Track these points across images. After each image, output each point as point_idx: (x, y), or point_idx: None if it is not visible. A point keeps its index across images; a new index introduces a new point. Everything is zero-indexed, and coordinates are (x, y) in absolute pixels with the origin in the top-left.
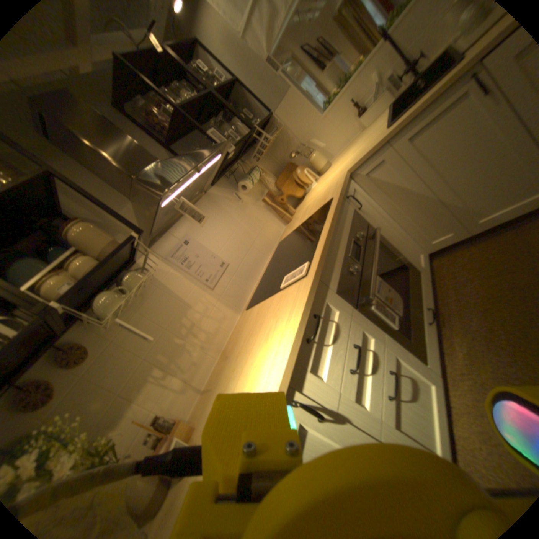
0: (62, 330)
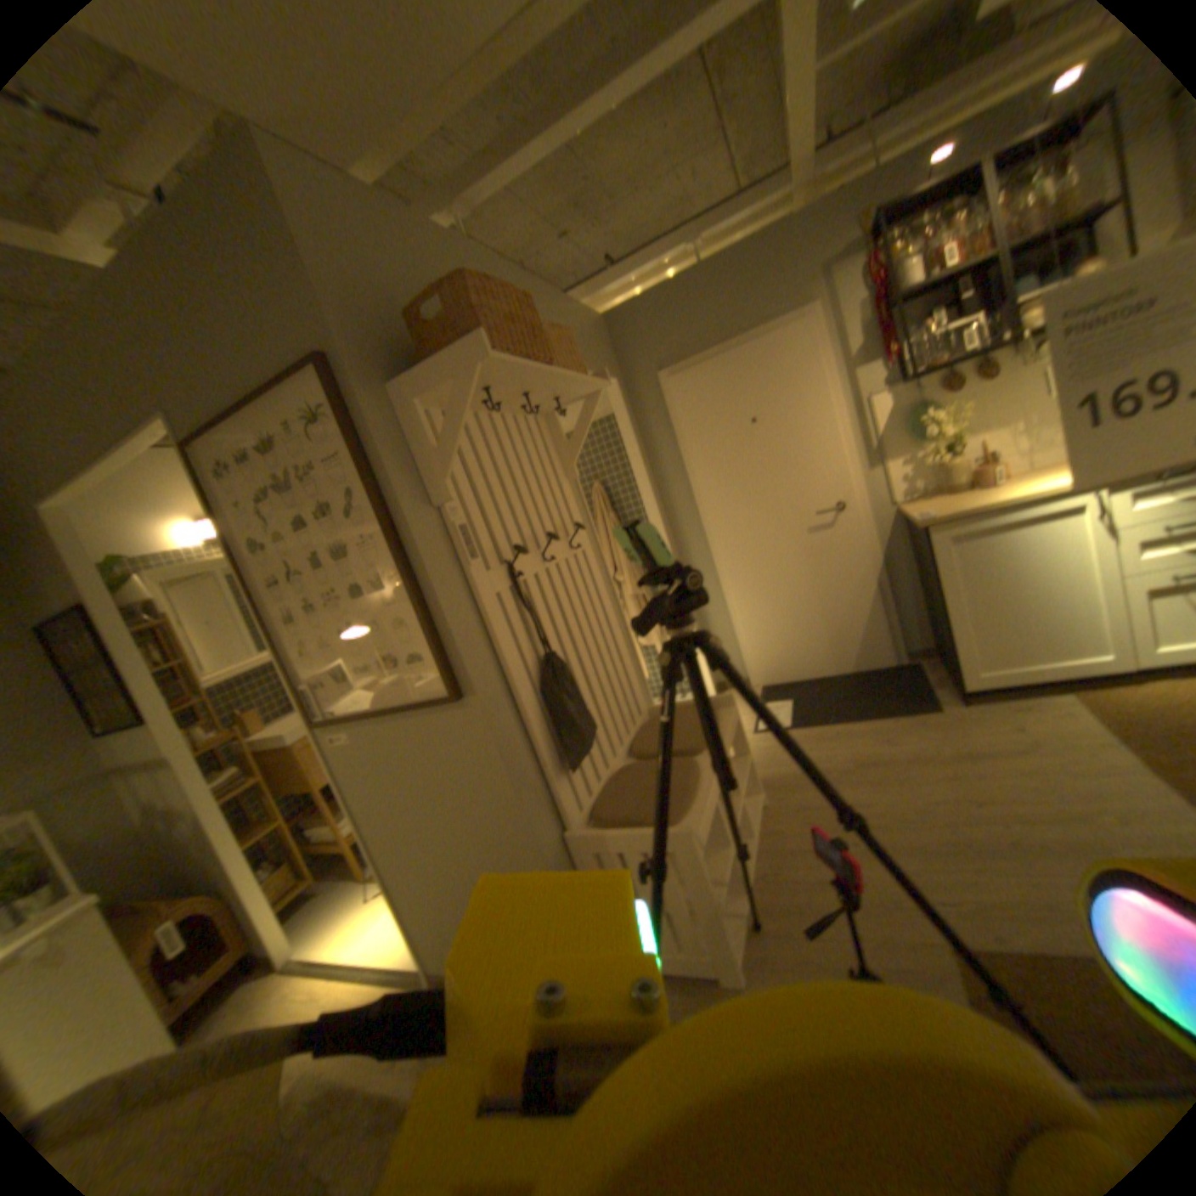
0: (998, 348)
